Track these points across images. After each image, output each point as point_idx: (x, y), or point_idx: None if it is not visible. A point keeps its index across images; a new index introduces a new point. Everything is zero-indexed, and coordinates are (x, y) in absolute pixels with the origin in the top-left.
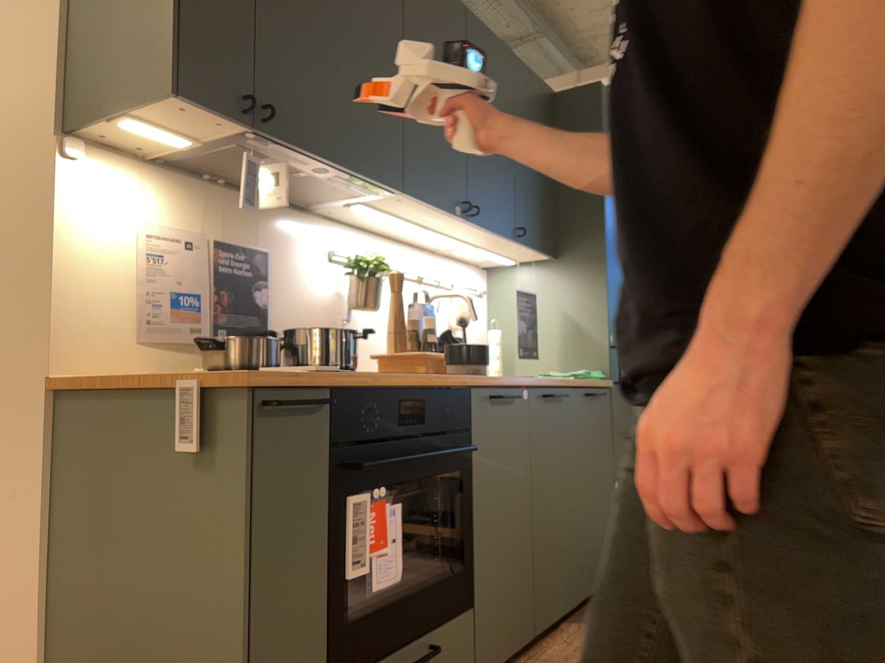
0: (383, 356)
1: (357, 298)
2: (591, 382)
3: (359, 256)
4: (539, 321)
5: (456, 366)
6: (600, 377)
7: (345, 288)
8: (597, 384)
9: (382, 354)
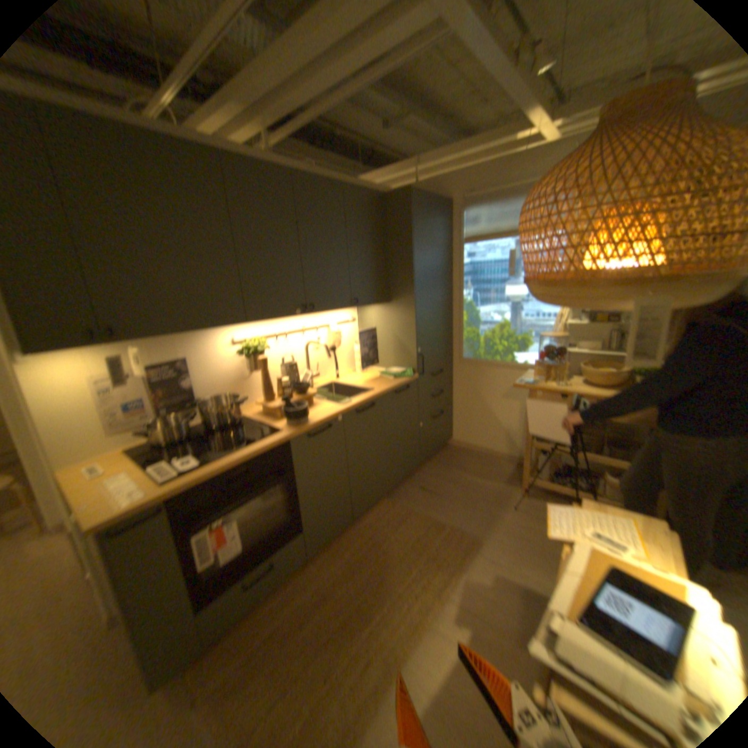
0: (259, 404)
1: (250, 365)
2: (400, 382)
3: (247, 342)
4: (382, 337)
5: (286, 421)
6: (407, 376)
7: (245, 358)
8: (404, 381)
9: (260, 401)
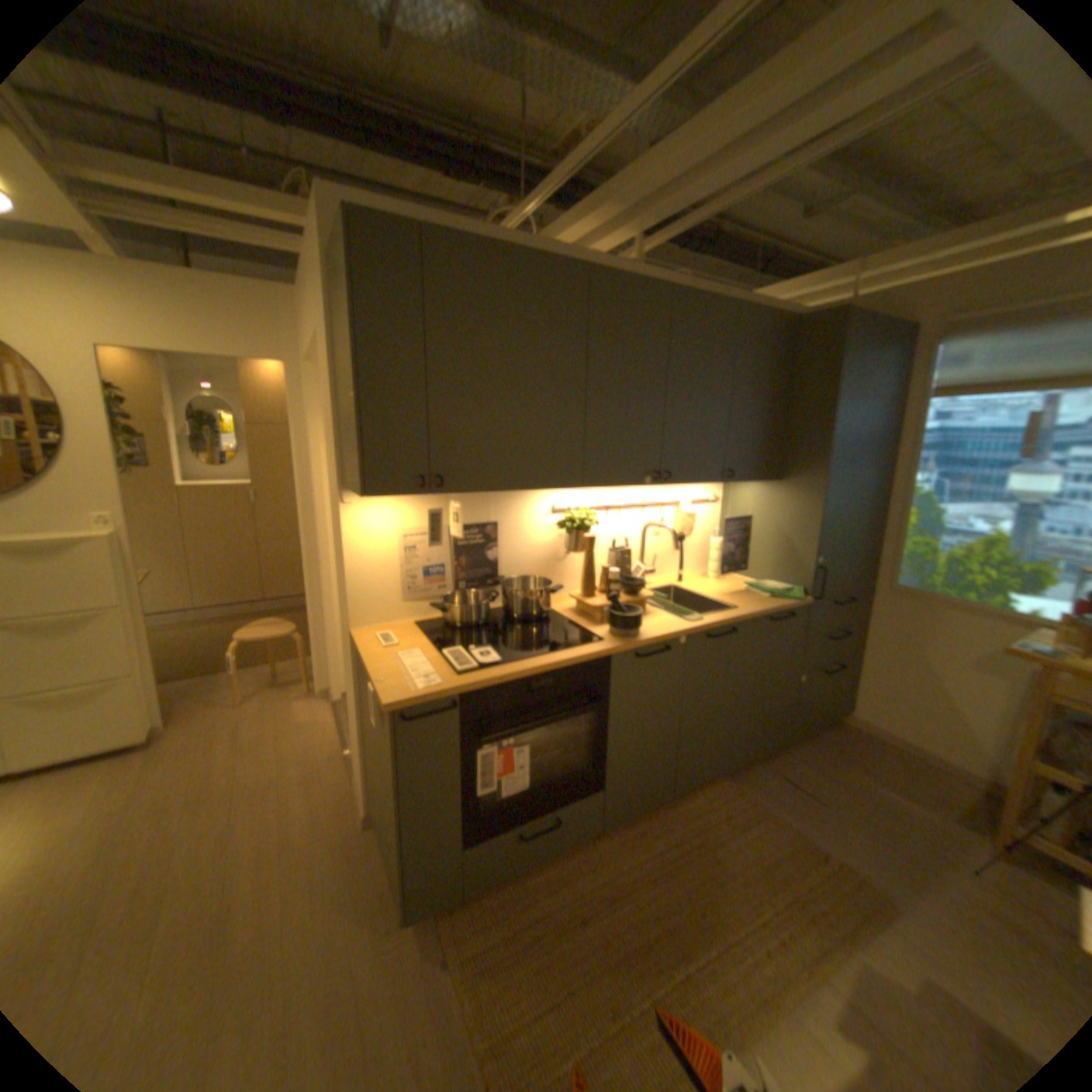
0: (574, 598)
1: (569, 545)
2: (781, 605)
3: (571, 513)
4: (758, 532)
5: (610, 629)
6: (795, 598)
7: (563, 534)
8: (788, 605)
9: (576, 595)
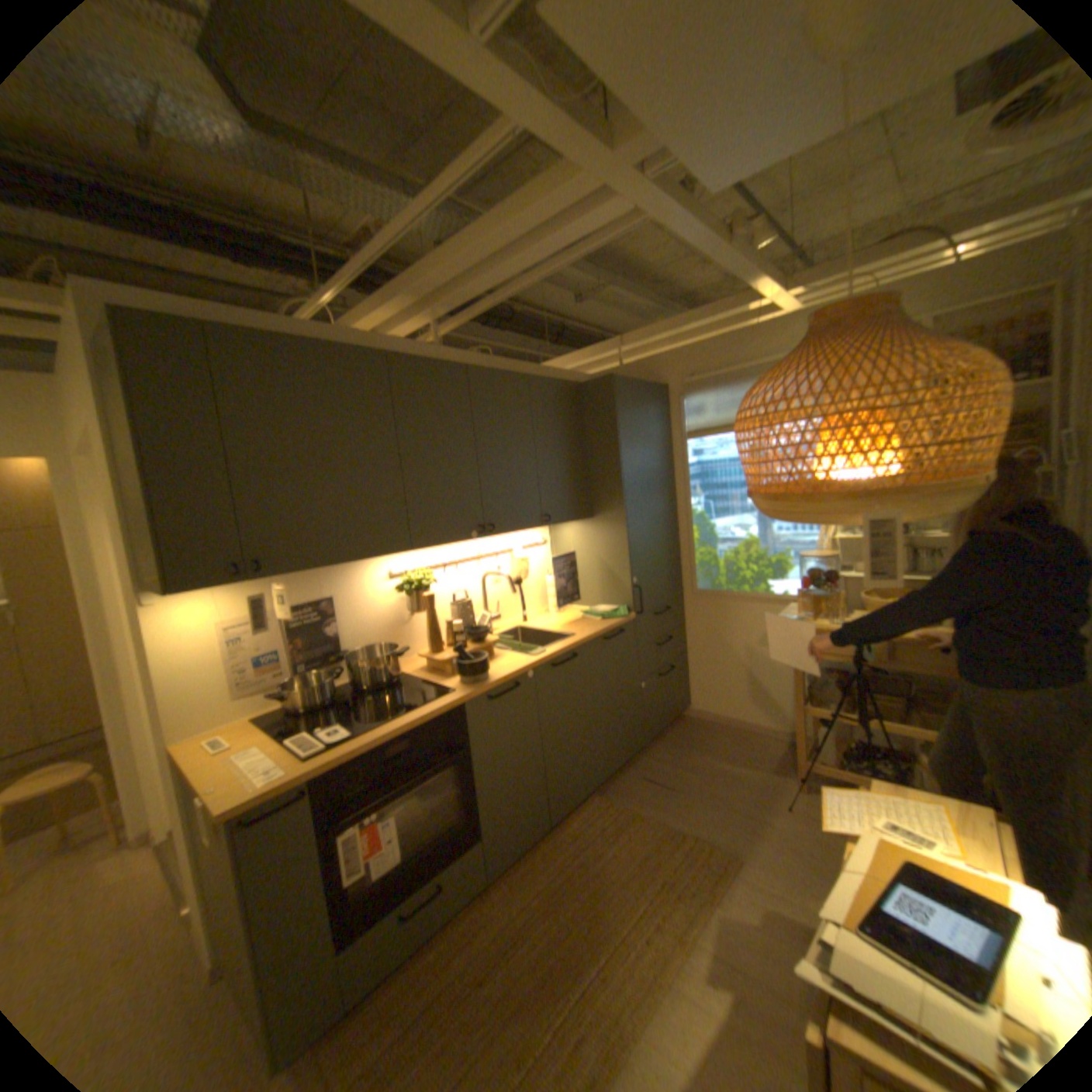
0: (423, 658)
1: (411, 607)
2: (610, 625)
3: (408, 576)
4: (583, 565)
5: (460, 679)
6: (620, 617)
7: (404, 597)
8: (616, 624)
9: (425, 654)
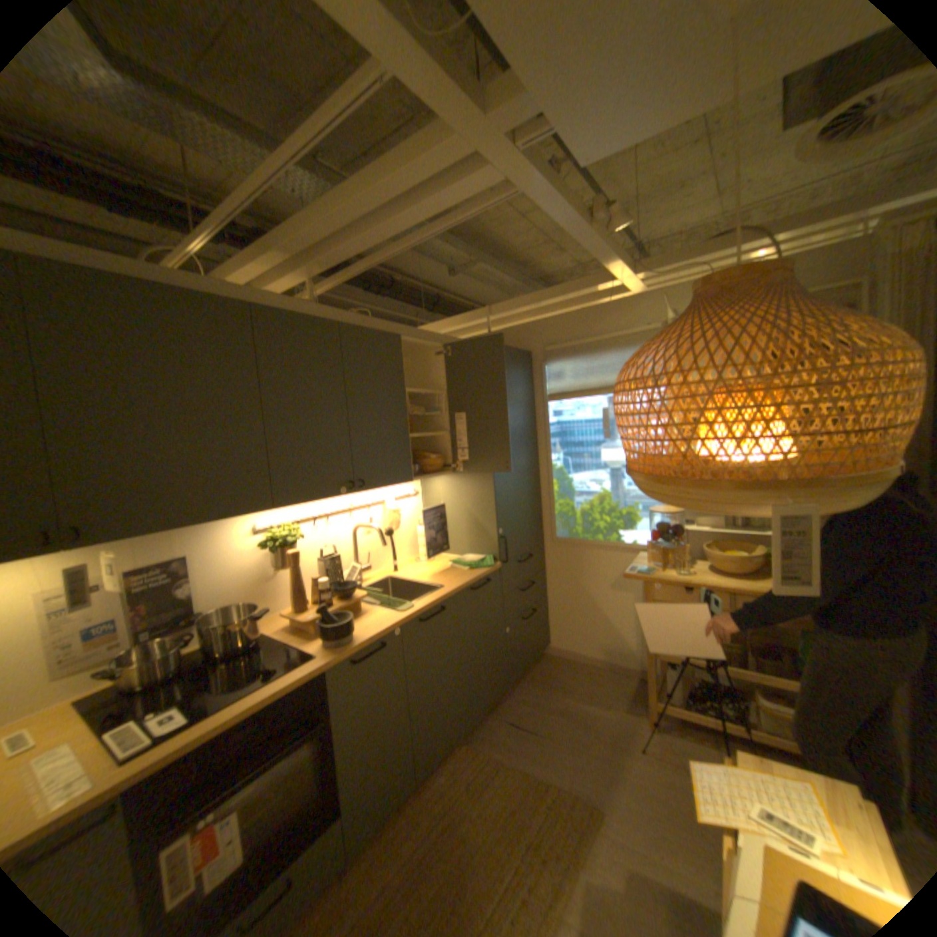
0: (285, 617)
1: (276, 562)
2: (477, 575)
3: (274, 531)
4: (453, 515)
5: (322, 643)
6: (487, 566)
7: (269, 552)
8: (483, 573)
9: (287, 613)
